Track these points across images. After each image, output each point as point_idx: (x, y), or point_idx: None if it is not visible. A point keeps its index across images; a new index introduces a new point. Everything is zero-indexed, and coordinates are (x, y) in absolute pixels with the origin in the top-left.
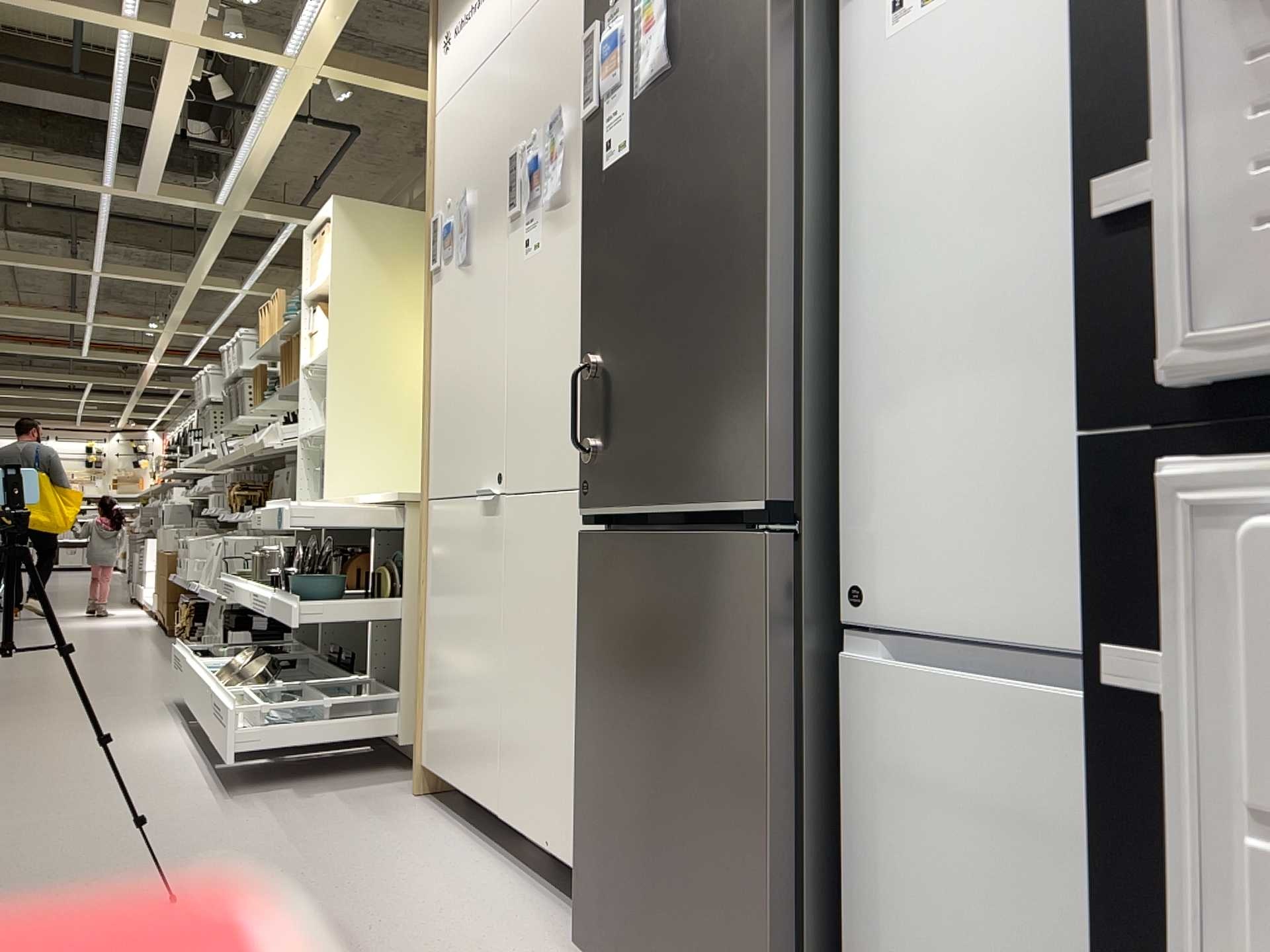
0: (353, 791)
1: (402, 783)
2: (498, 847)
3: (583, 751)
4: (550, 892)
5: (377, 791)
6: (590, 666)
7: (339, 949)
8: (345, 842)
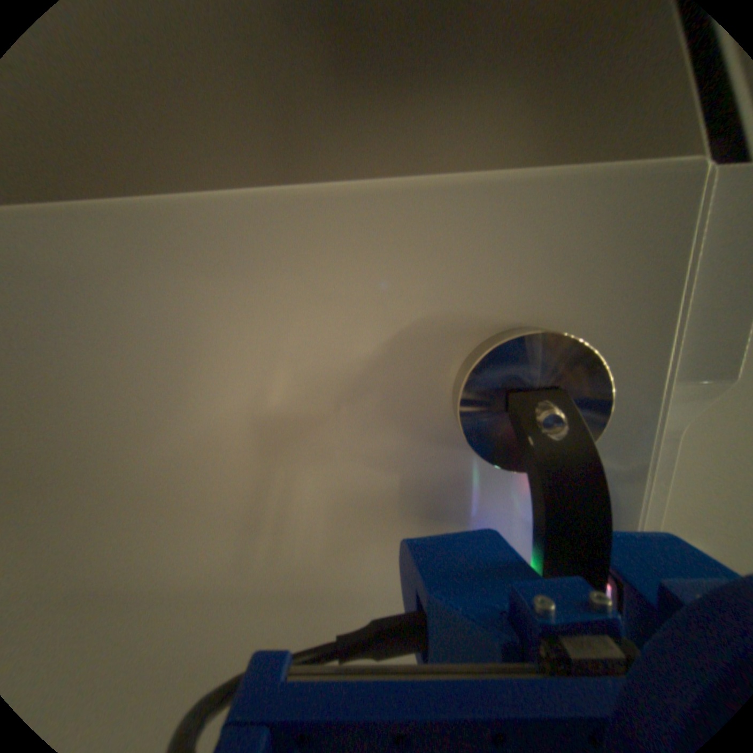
0: None
1: None
2: None
3: None
4: None
5: None
6: None
7: None
8: None
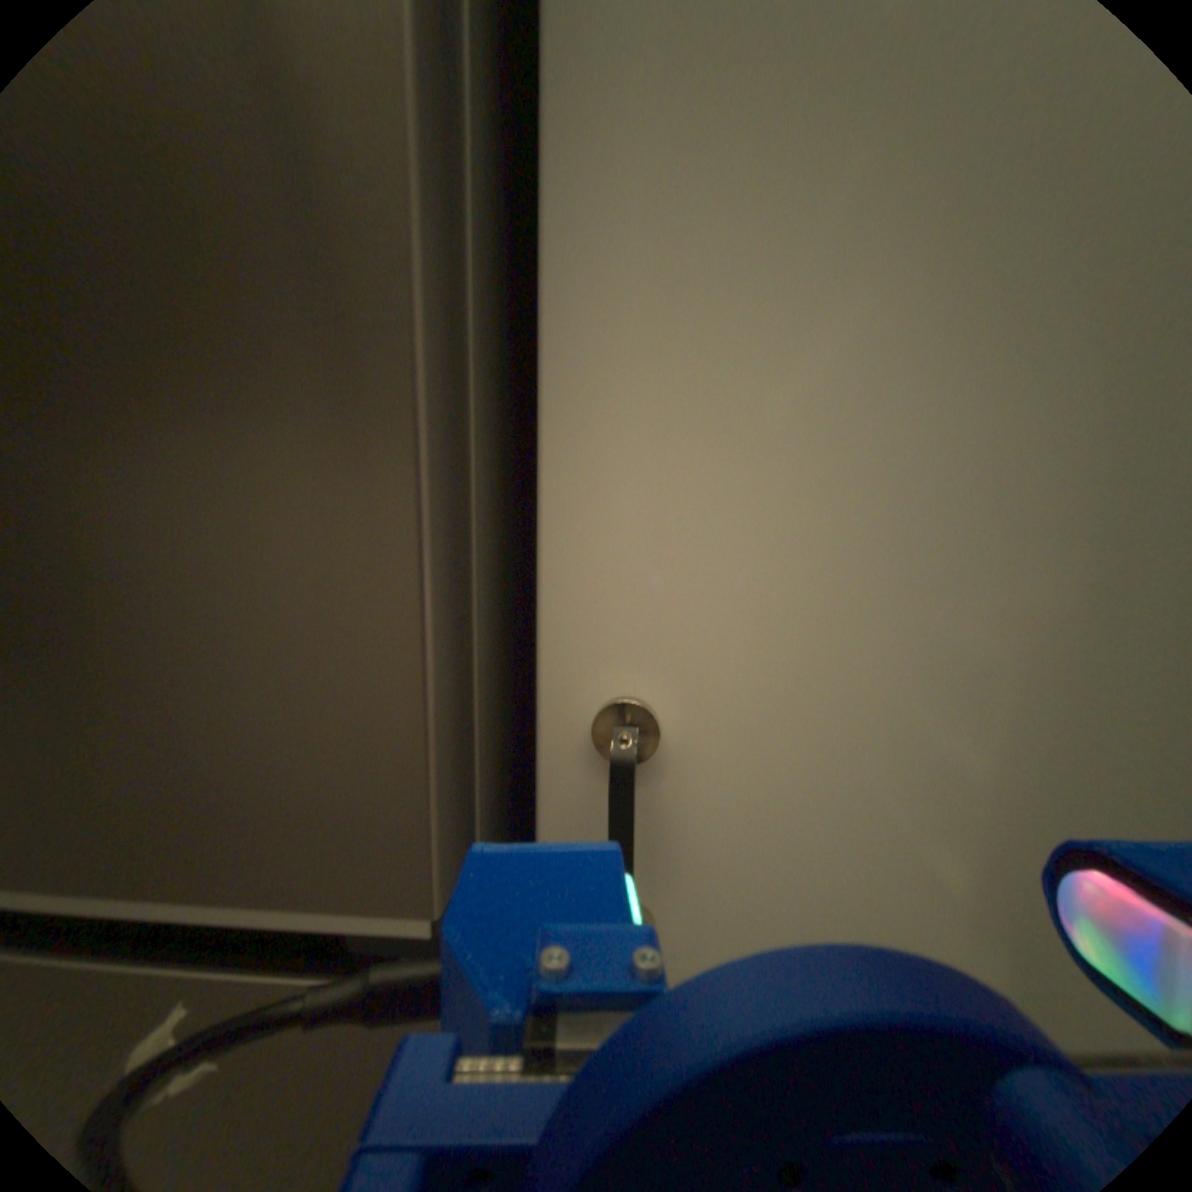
0: None
1: None
2: None
3: None
4: None
5: None
6: None
7: None
8: None
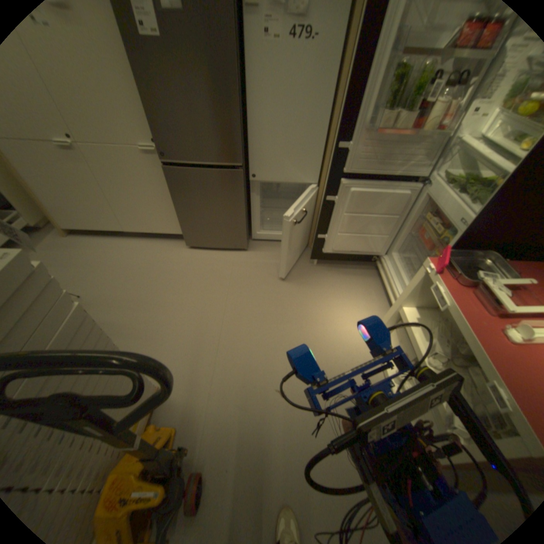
0: (40, 247)
1: (49, 236)
2: (122, 237)
3: (179, 214)
4: (155, 240)
5: (48, 243)
6: (178, 197)
7: (141, 275)
8: (80, 259)
